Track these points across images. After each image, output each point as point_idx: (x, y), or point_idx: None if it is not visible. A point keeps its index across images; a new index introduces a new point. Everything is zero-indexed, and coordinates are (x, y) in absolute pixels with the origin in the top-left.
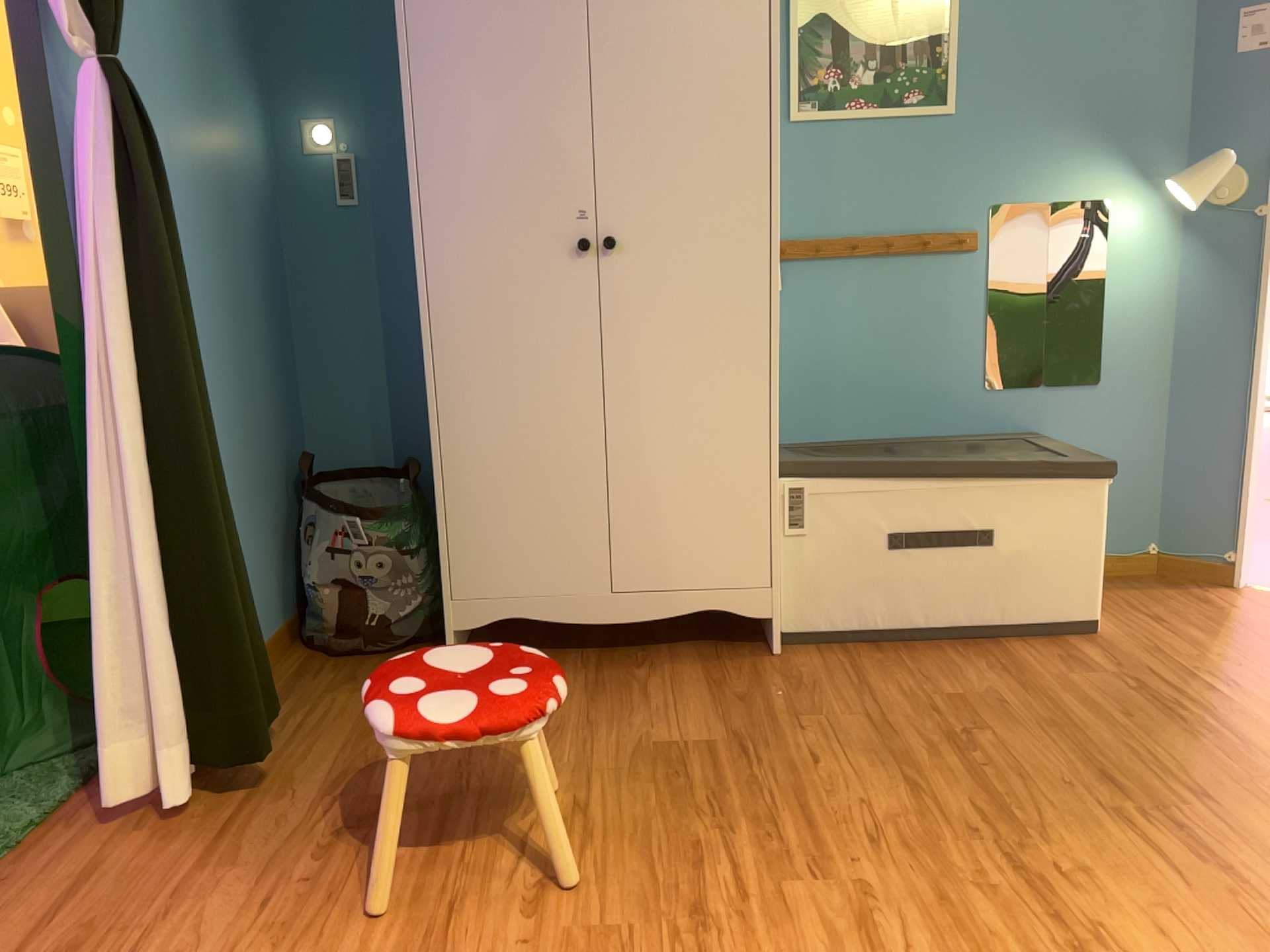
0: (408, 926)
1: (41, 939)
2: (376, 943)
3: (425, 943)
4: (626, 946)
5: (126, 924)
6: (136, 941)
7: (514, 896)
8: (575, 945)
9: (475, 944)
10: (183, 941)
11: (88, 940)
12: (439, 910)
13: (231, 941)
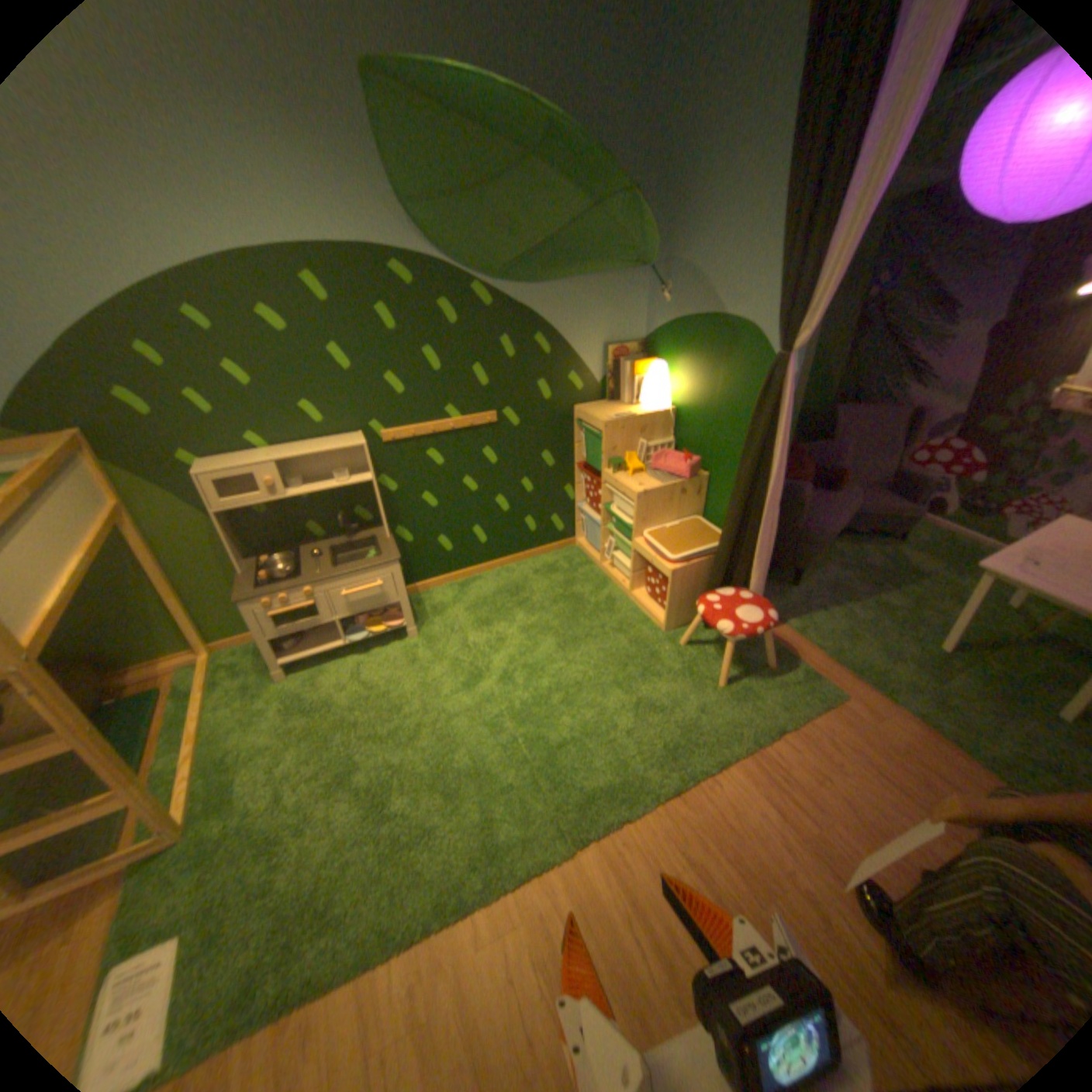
0: (831, 867)
1: (931, 787)
2: (830, 850)
3: (813, 860)
4: (743, 904)
5: (922, 809)
6: (904, 804)
7: (817, 914)
8: (762, 893)
9: (797, 871)
10: (890, 812)
11: (918, 795)
12: (833, 884)
13: (876, 822)
